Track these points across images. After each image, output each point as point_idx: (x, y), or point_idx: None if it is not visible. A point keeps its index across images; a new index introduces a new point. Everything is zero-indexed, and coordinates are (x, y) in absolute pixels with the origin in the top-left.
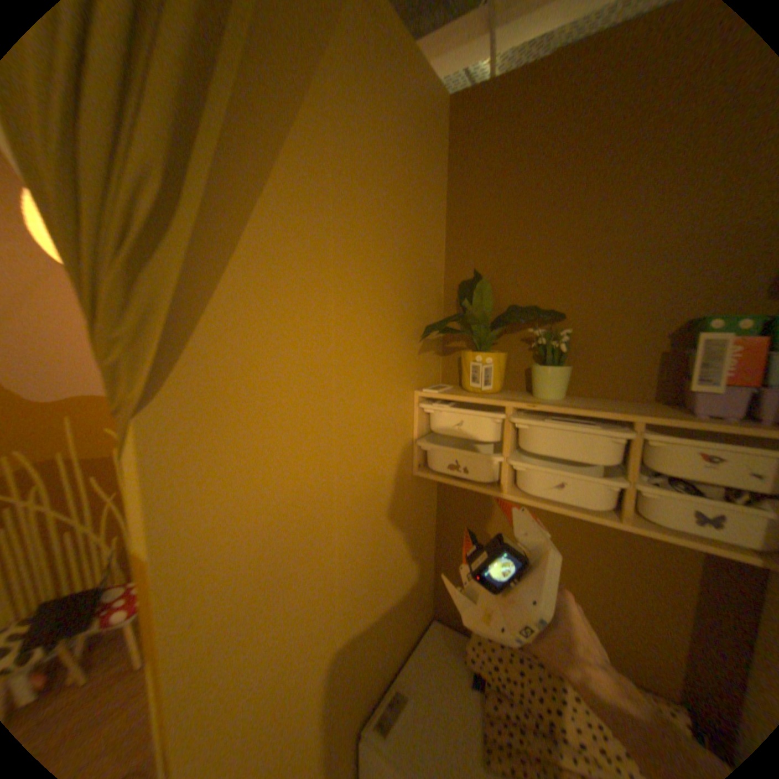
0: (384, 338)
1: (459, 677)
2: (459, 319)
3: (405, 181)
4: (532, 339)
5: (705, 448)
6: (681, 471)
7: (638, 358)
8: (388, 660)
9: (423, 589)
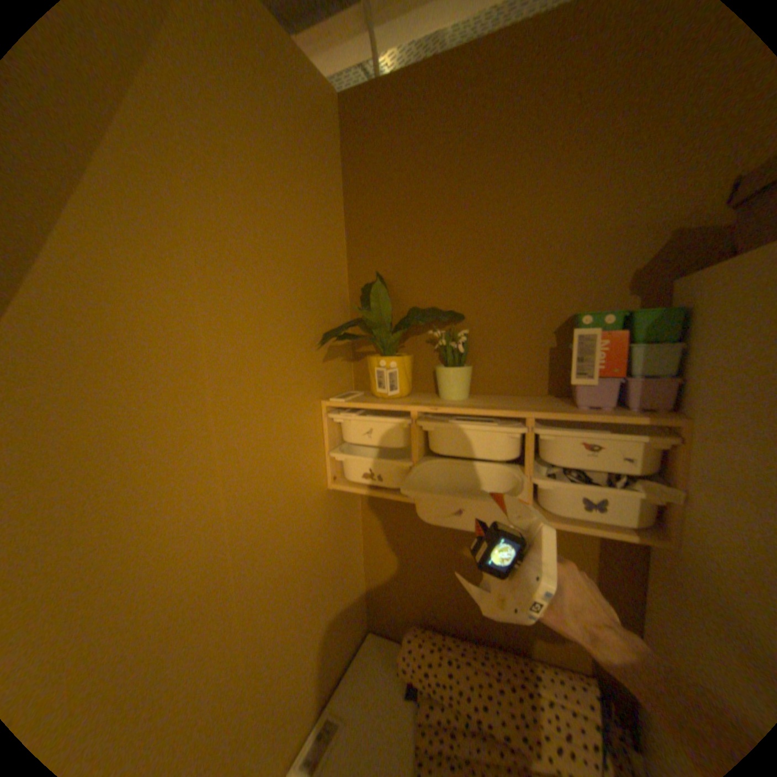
0: (277, 348)
1: (392, 690)
2: (361, 324)
3: (288, 180)
4: (437, 341)
5: (585, 438)
6: (568, 462)
7: (531, 354)
8: (315, 688)
9: (353, 604)
